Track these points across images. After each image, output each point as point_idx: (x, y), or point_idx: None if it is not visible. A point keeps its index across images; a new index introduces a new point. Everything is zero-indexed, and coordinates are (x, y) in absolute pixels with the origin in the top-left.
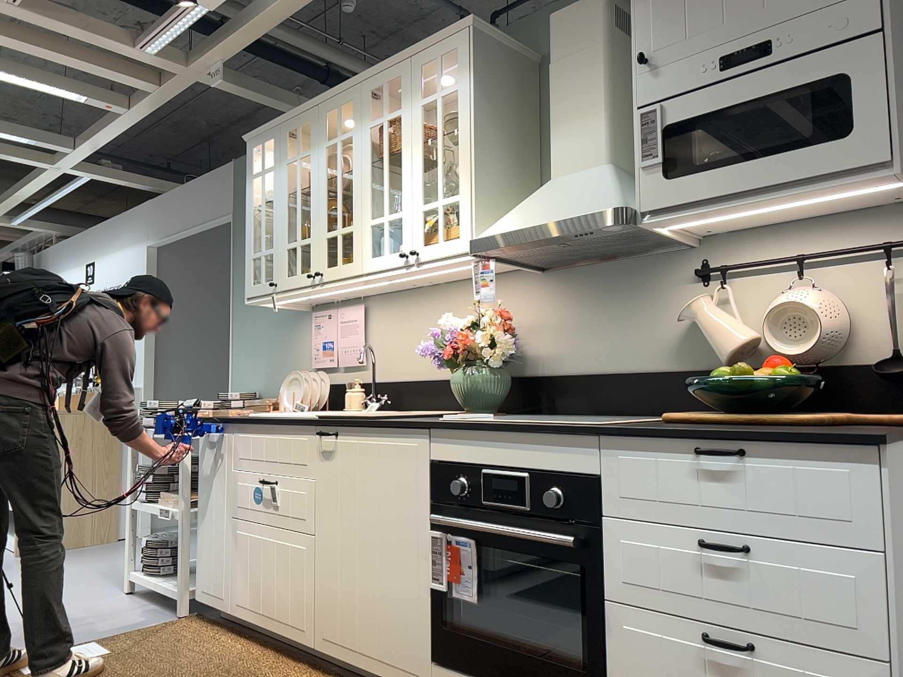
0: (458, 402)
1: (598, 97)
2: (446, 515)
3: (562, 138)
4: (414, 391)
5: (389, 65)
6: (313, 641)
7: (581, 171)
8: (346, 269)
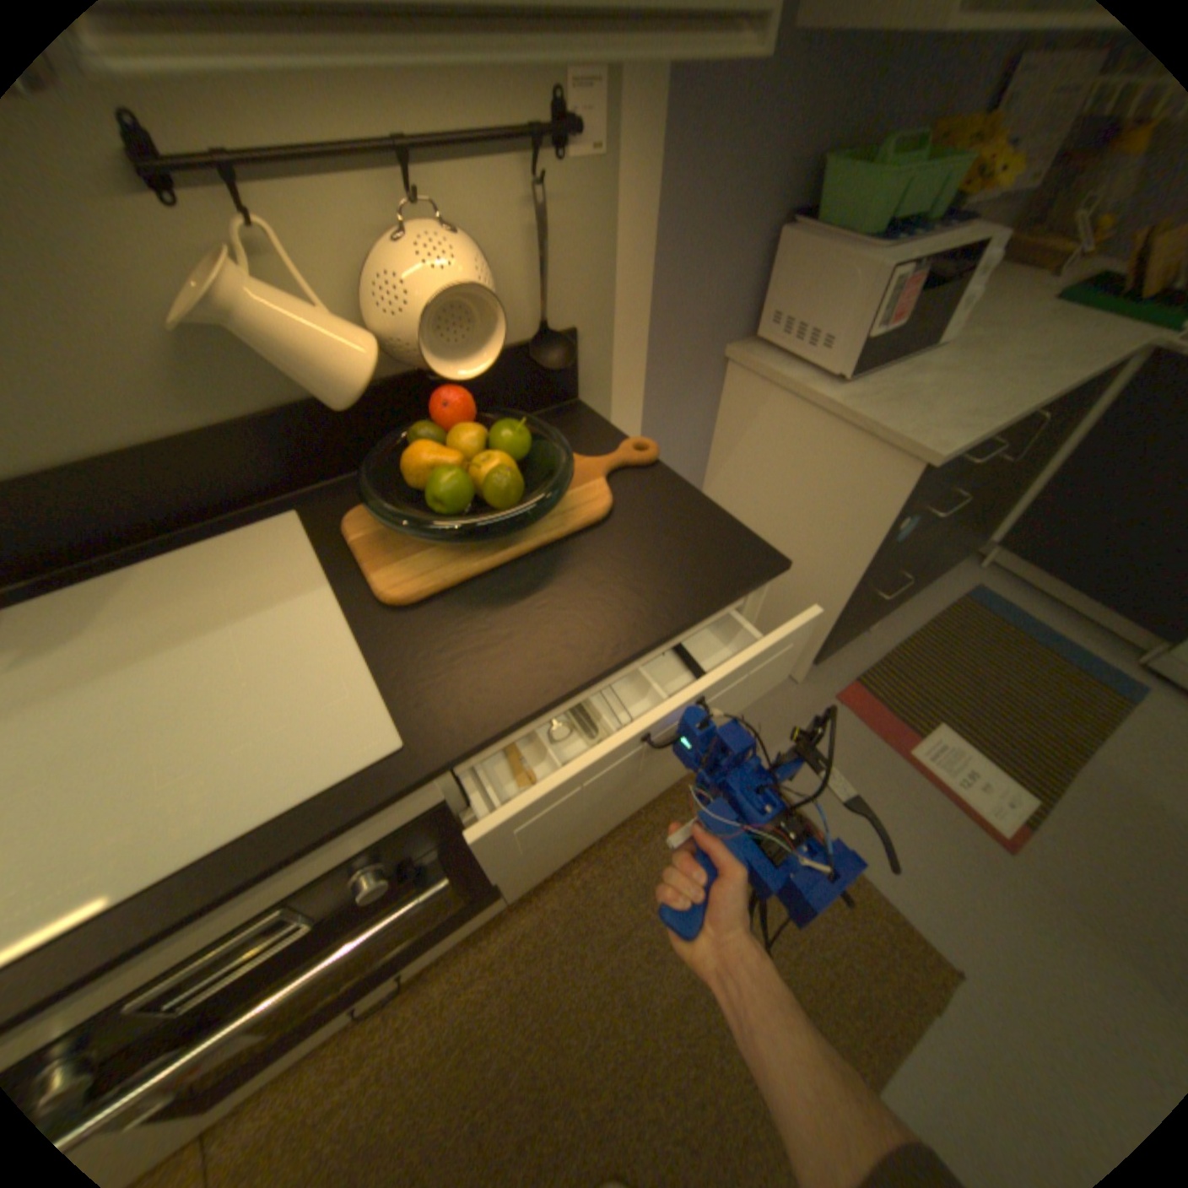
0: None
1: None
2: None
3: None
4: None
5: None
6: None
7: None
8: None
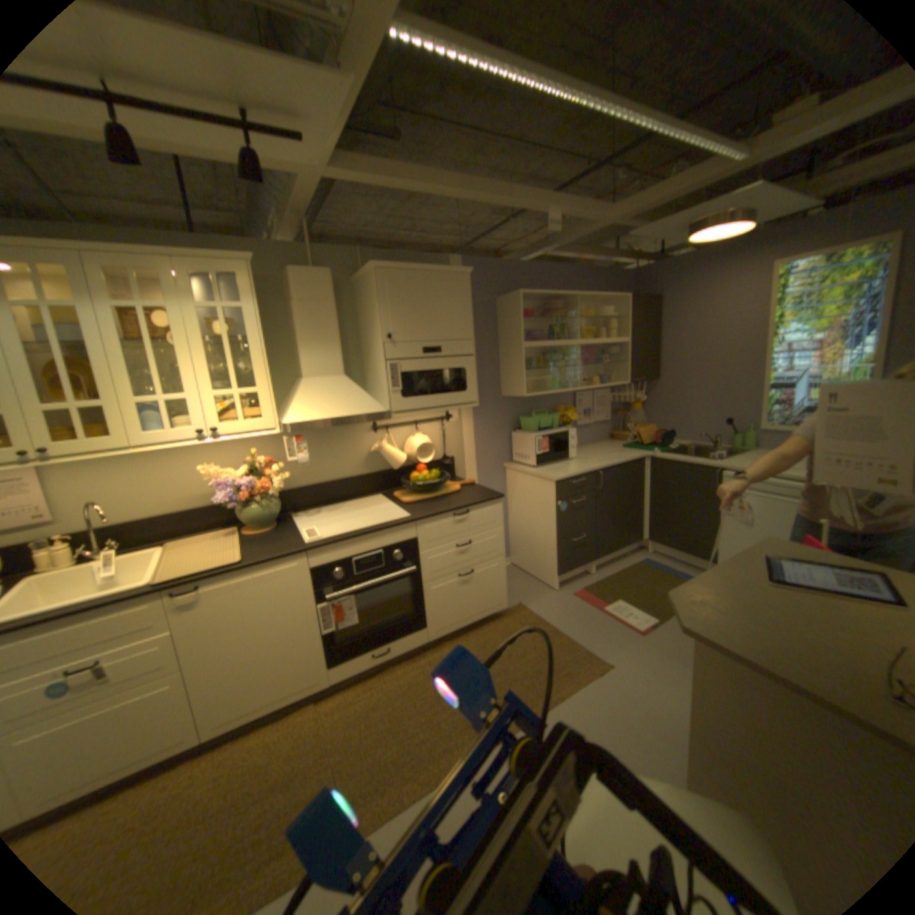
0: (244, 526)
1: (335, 335)
2: (328, 594)
3: (312, 354)
4: (146, 528)
5: (138, 251)
6: (198, 741)
7: (329, 378)
8: (102, 446)
